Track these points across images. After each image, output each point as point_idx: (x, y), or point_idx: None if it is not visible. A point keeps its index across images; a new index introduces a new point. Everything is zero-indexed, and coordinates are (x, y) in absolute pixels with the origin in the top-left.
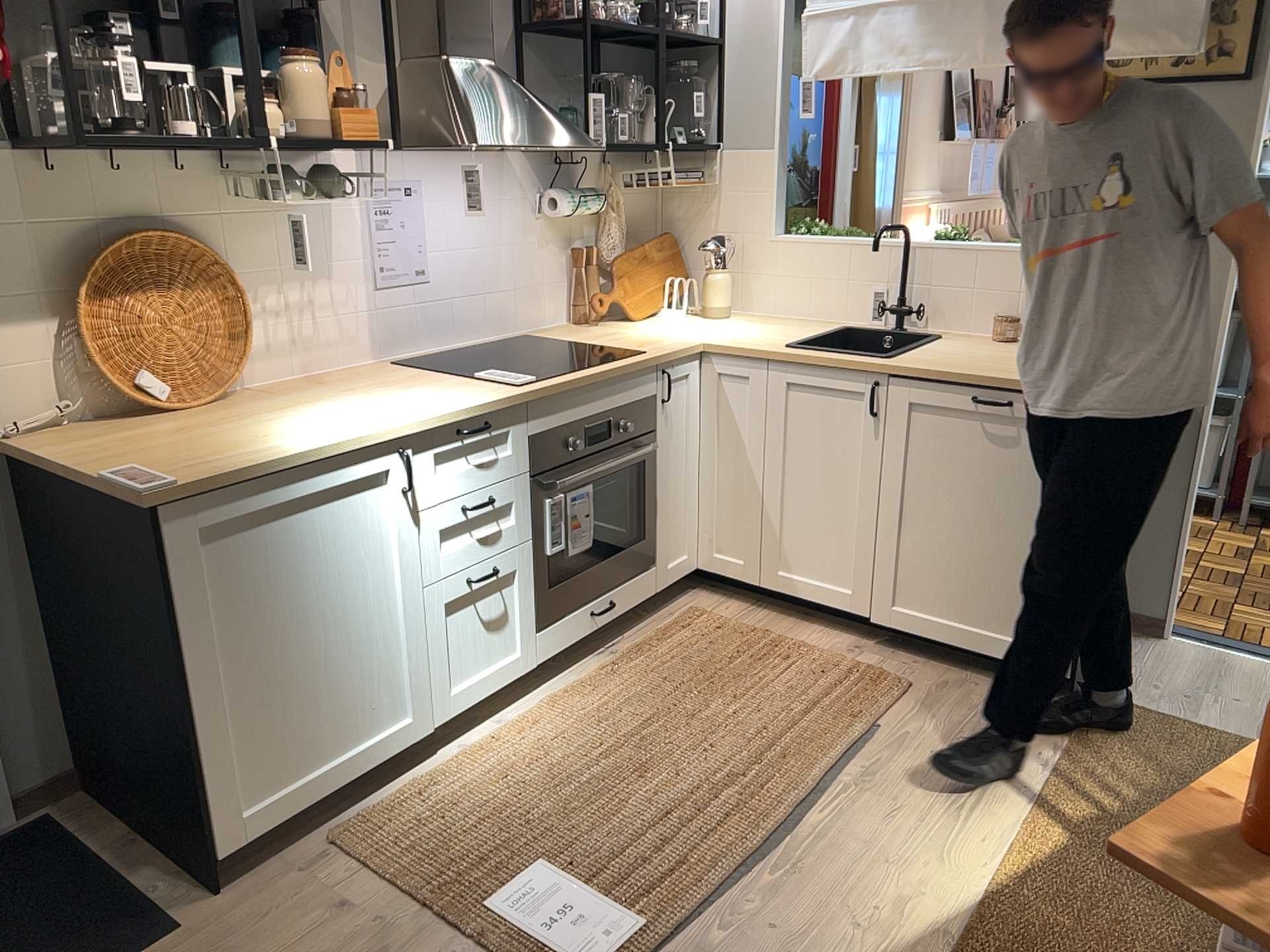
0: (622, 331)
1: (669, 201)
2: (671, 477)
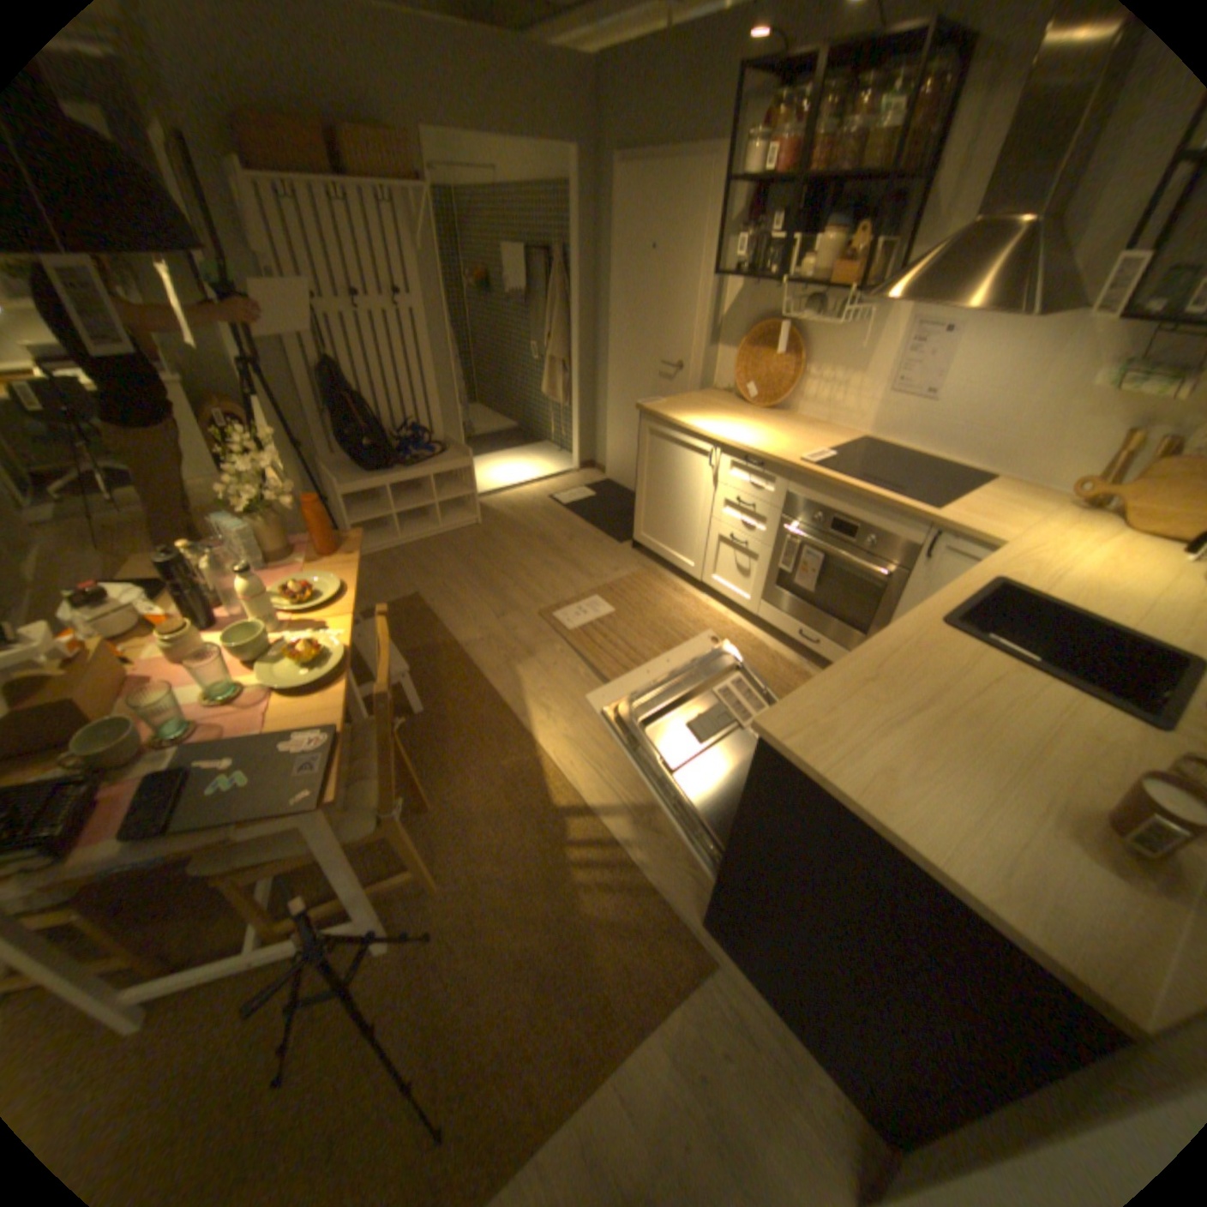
0: (1054, 516)
1: None
2: None
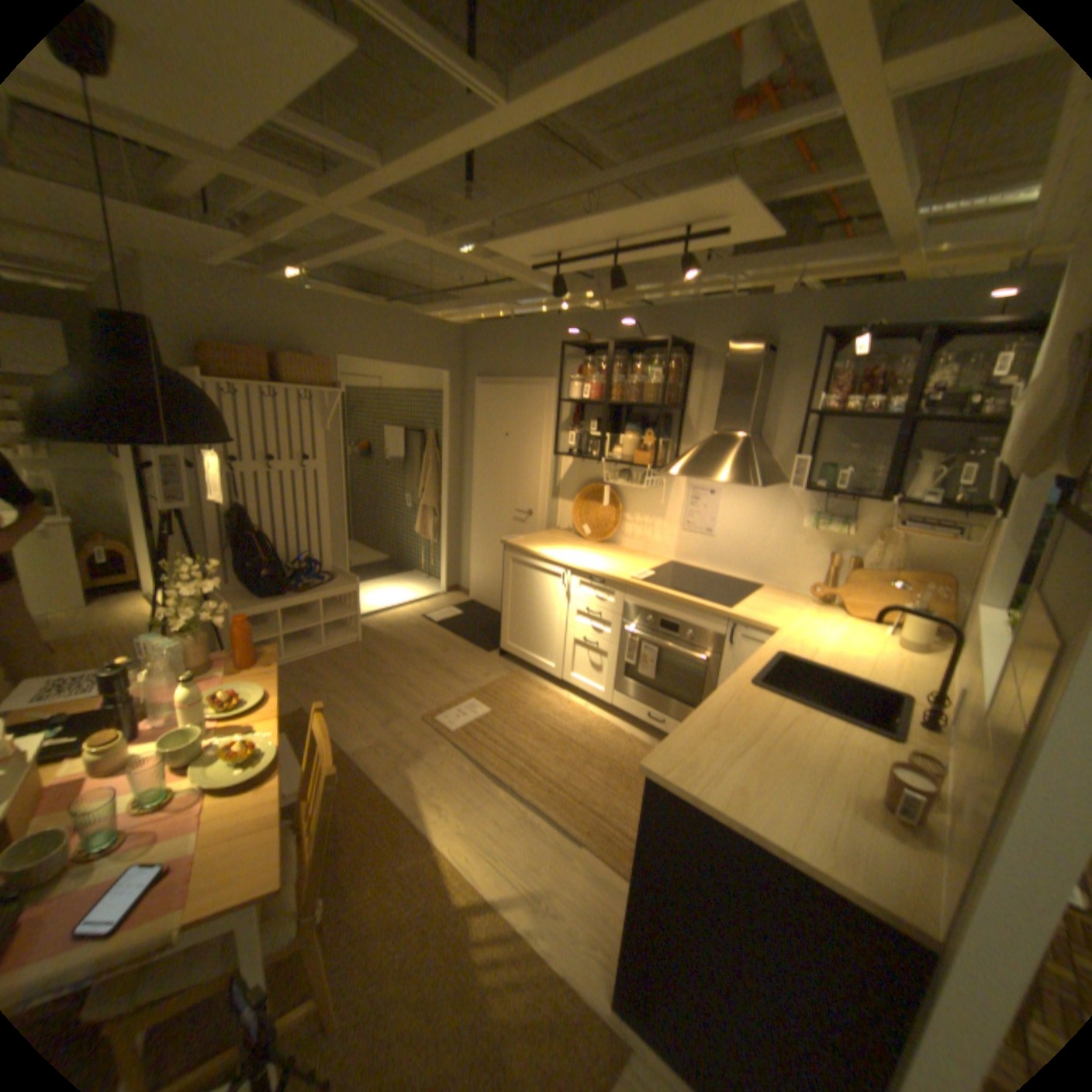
0: (803, 610)
1: (988, 554)
2: None
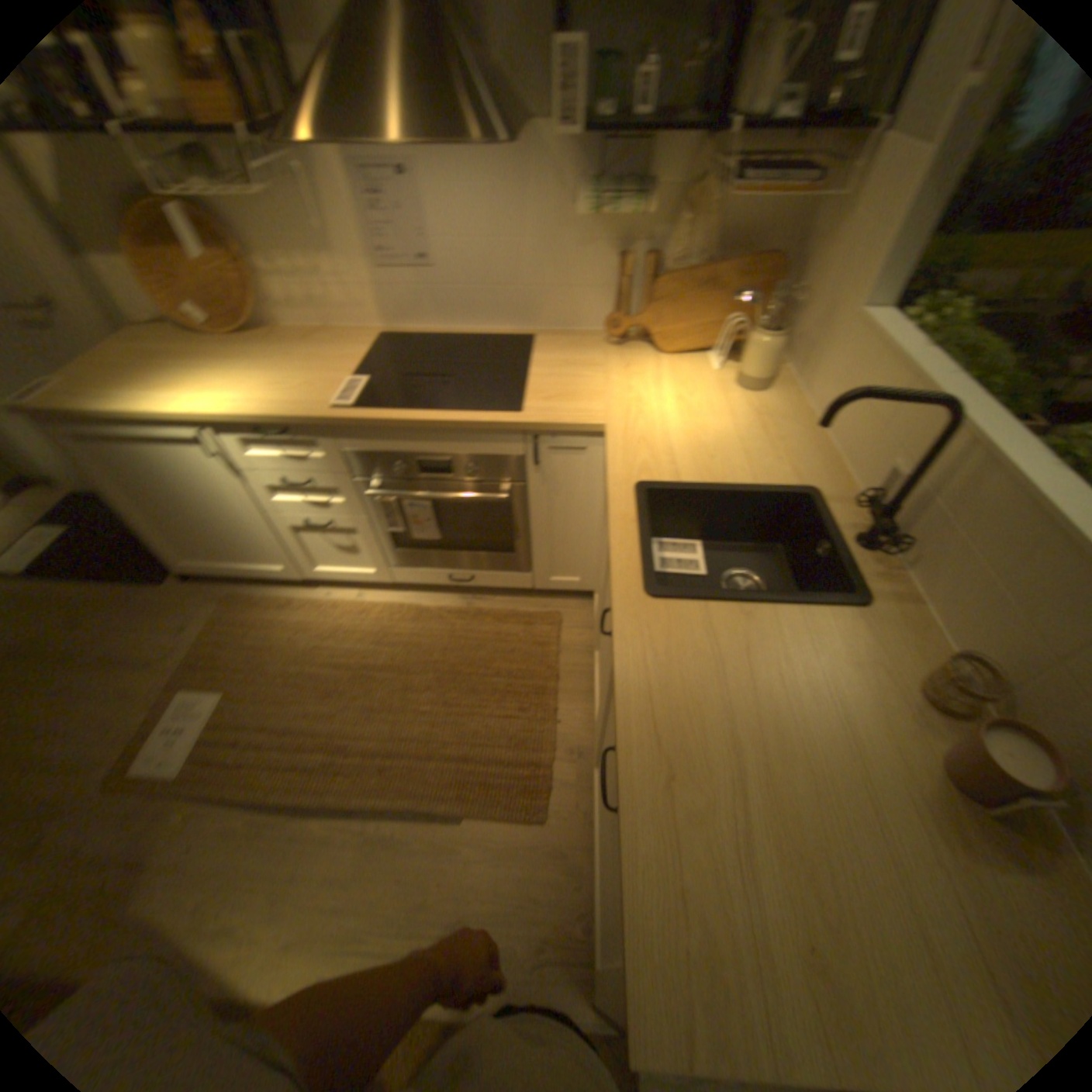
0: (603, 366)
1: (817, 202)
2: (551, 522)
